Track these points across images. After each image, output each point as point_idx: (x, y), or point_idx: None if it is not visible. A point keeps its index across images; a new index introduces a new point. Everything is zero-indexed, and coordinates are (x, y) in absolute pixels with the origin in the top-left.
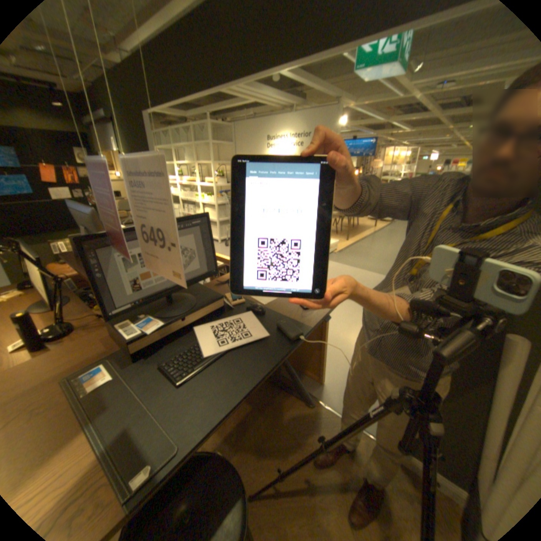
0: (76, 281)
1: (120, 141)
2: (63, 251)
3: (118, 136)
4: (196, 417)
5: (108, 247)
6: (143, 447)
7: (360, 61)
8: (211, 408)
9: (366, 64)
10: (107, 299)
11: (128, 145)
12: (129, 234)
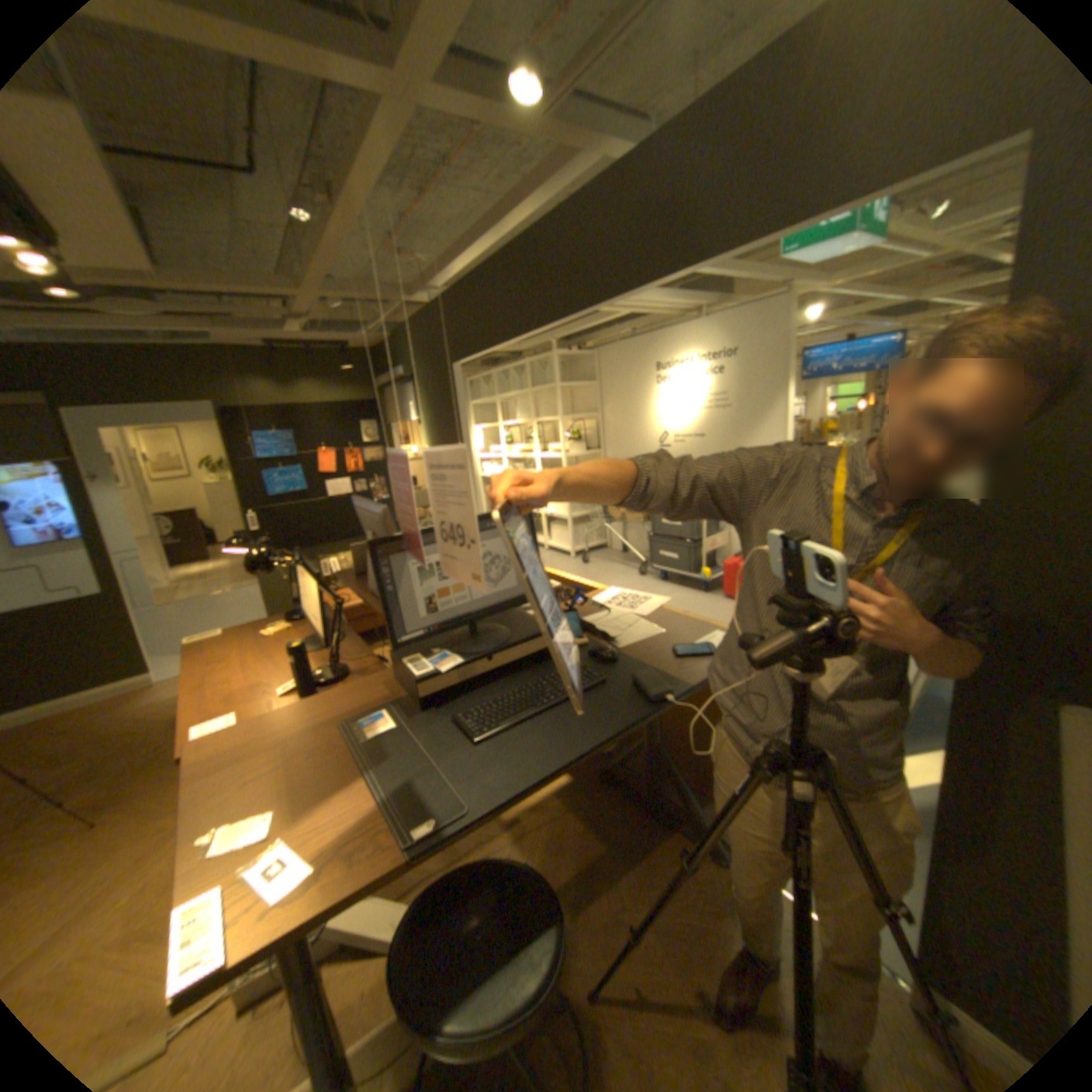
0: (360, 604)
1: (423, 406)
2: (347, 565)
3: (421, 400)
4: (496, 784)
5: (403, 555)
6: (428, 805)
7: (798, 240)
8: (517, 777)
9: (811, 240)
10: (397, 623)
11: (433, 411)
12: (428, 539)
